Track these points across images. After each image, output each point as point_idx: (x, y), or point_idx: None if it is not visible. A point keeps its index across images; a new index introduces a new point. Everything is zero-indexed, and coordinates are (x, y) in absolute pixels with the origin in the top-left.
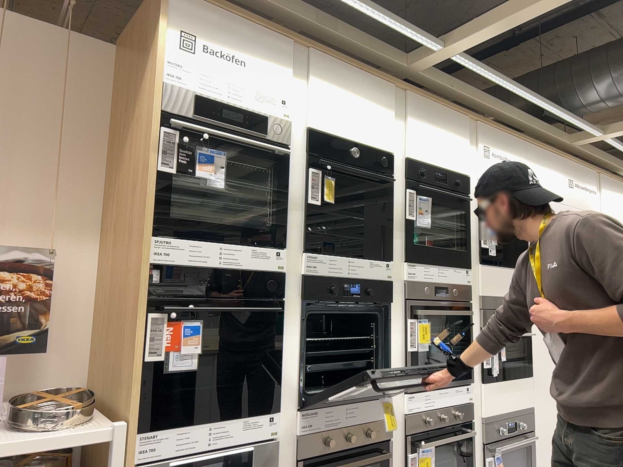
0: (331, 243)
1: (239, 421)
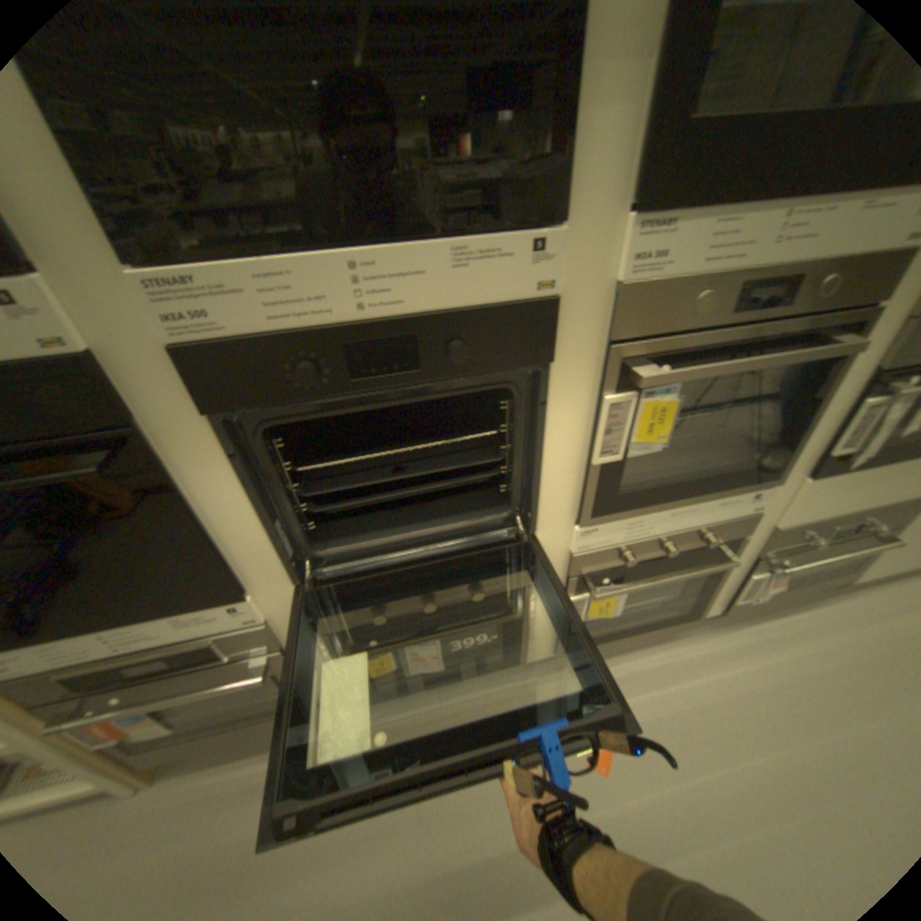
0: (256, 195)
1: (155, 633)
